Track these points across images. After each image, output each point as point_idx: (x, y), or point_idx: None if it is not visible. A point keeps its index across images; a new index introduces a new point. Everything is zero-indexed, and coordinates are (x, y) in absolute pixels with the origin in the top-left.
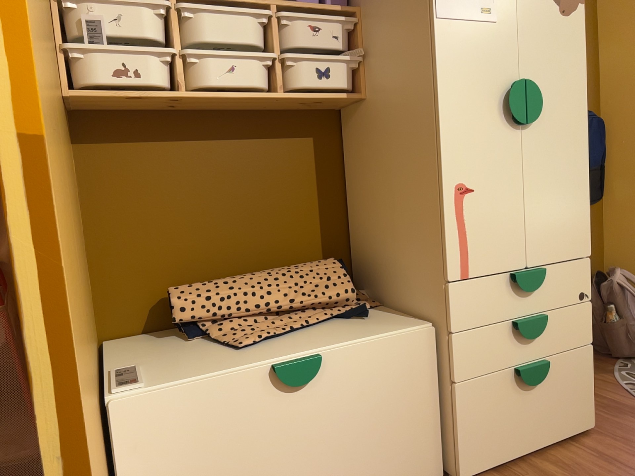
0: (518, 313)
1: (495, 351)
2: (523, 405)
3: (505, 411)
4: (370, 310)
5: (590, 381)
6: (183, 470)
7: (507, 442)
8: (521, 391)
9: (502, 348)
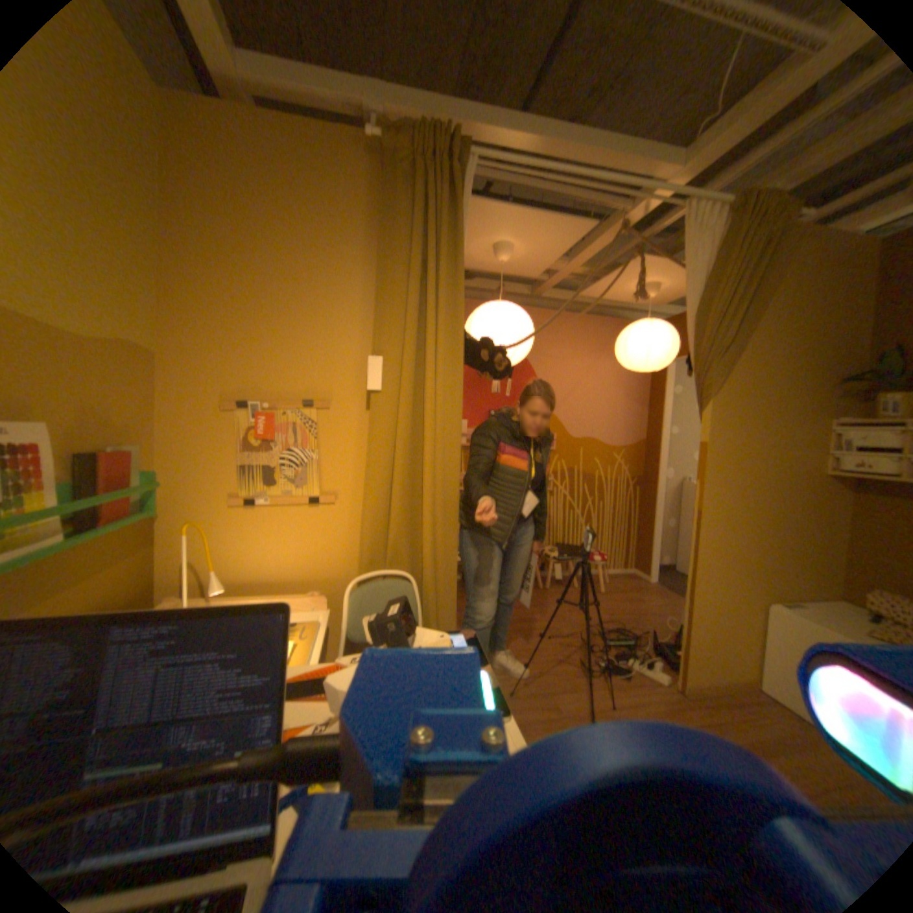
0: None
1: None
2: None
3: None
4: None
5: None
6: (793, 656)
7: None
8: None
9: None
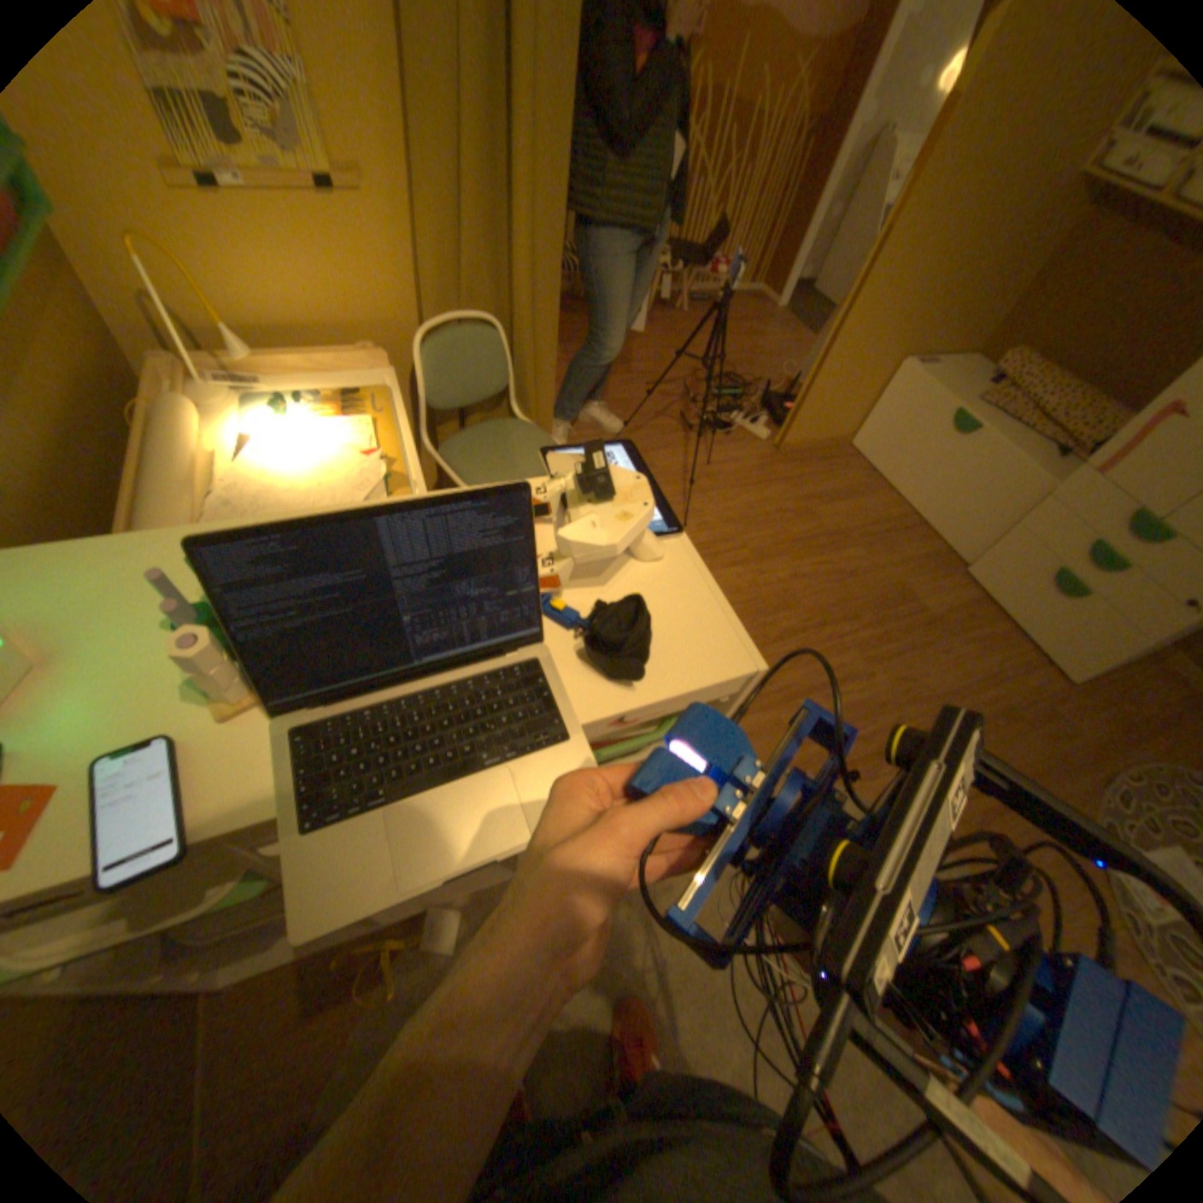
0: (1113, 538)
1: (1065, 536)
2: (1044, 590)
3: (1030, 576)
4: (1087, 463)
5: (1113, 655)
6: (899, 414)
7: (1011, 591)
8: (1053, 582)
9: (1072, 542)
